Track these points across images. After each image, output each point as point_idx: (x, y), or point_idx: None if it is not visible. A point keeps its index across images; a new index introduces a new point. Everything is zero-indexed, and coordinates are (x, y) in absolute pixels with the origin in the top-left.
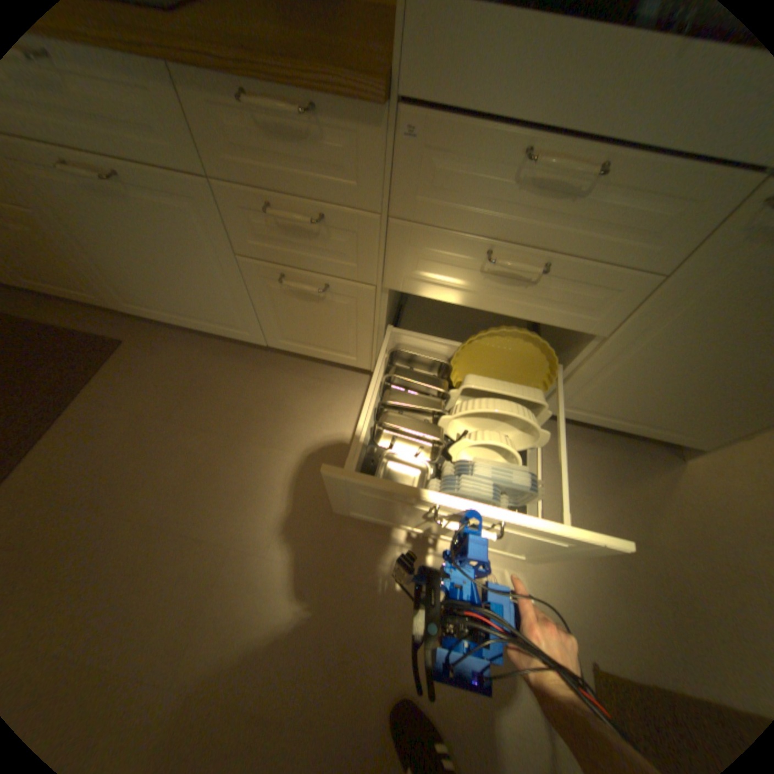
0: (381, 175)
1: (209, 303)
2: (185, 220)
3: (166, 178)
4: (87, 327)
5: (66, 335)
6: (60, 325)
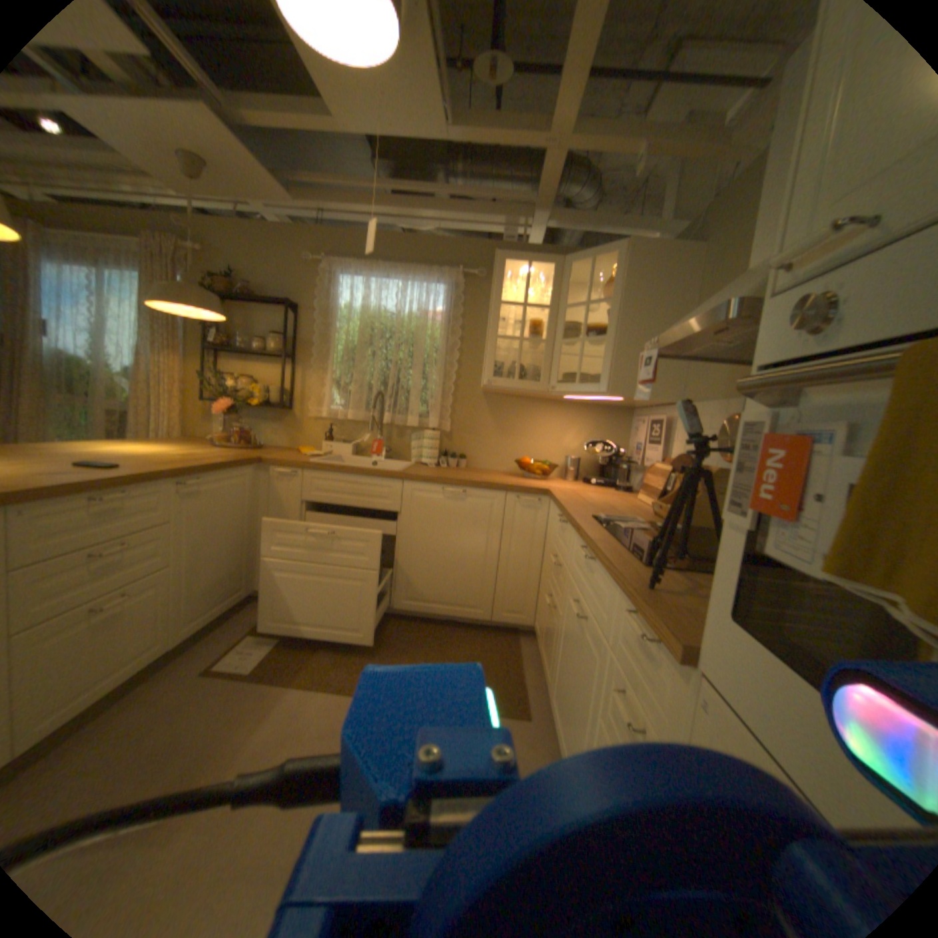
0: (683, 733)
1: (576, 746)
2: (593, 669)
3: (599, 637)
4: (533, 697)
5: (520, 689)
6: (526, 683)
